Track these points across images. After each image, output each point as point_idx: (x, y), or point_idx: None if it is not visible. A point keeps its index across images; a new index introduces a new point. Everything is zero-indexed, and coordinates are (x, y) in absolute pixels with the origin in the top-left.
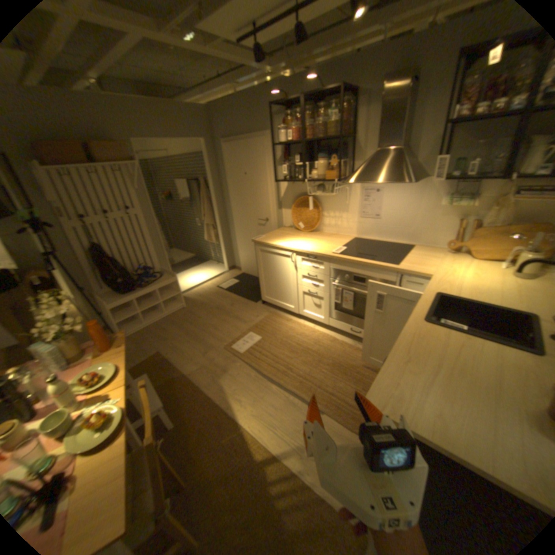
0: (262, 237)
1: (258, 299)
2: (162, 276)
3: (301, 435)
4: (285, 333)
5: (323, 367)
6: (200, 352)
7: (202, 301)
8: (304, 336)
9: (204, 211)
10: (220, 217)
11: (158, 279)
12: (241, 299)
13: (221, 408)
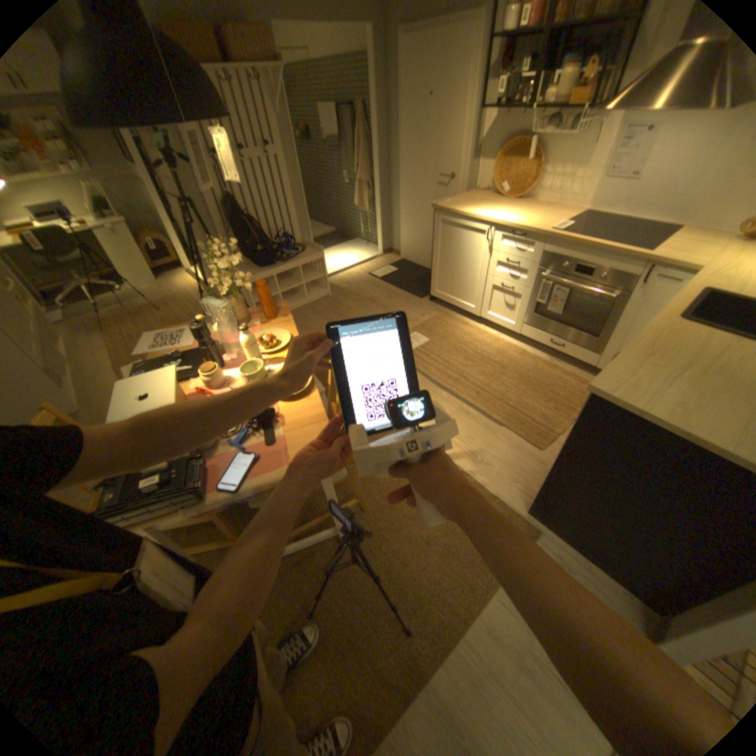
0: (446, 202)
1: (423, 294)
2: (303, 250)
3: (474, 441)
4: (459, 338)
5: (505, 380)
6: None
7: (349, 290)
8: (483, 344)
9: (354, 159)
10: (378, 171)
11: (299, 253)
12: (400, 293)
13: None
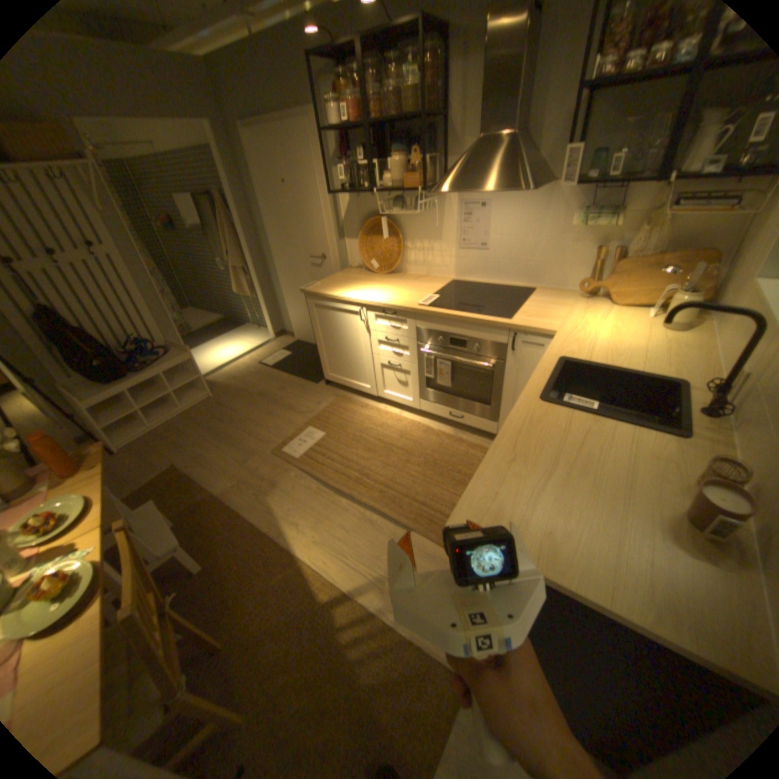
0: (315, 285)
1: (319, 378)
2: (165, 353)
3: (381, 561)
4: (359, 424)
5: (411, 467)
6: (235, 461)
7: (235, 386)
8: (385, 426)
9: (224, 246)
10: (252, 255)
11: (159, 357)
12: (294, 380)
13: (268, 537)
